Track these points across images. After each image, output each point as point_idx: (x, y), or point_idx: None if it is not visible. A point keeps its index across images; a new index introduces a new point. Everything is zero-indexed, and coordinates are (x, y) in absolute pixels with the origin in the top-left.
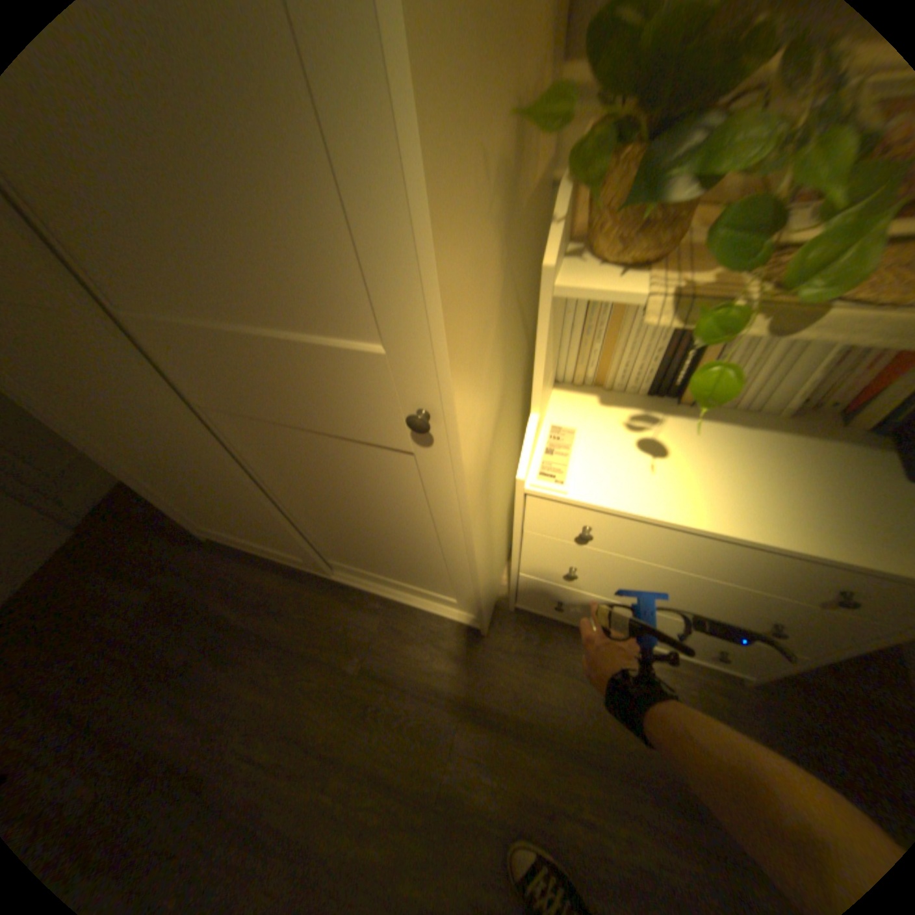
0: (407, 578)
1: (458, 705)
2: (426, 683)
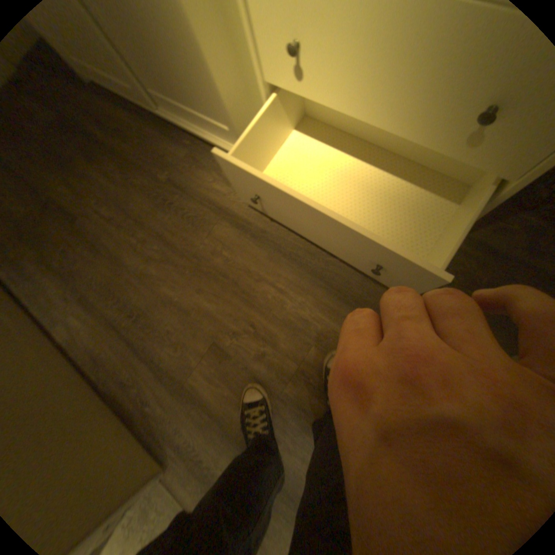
0: (190, 99)
1: (223, 212)
2: (207, 196)
